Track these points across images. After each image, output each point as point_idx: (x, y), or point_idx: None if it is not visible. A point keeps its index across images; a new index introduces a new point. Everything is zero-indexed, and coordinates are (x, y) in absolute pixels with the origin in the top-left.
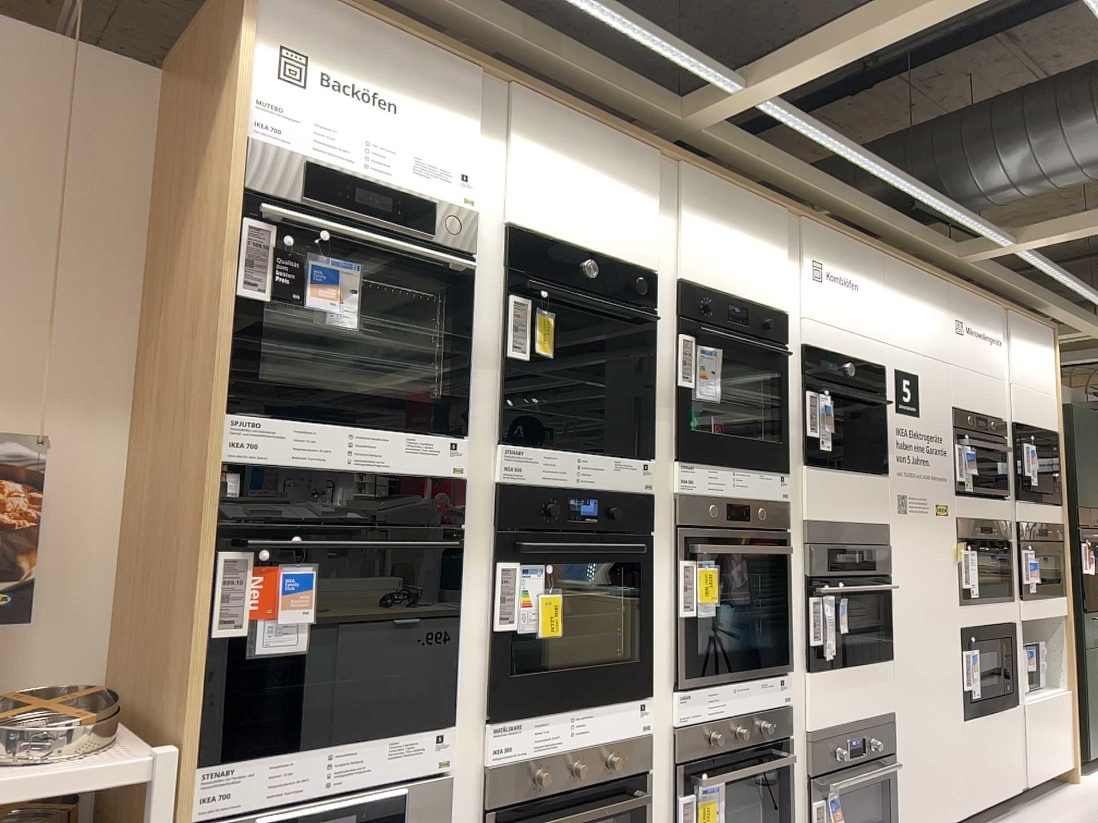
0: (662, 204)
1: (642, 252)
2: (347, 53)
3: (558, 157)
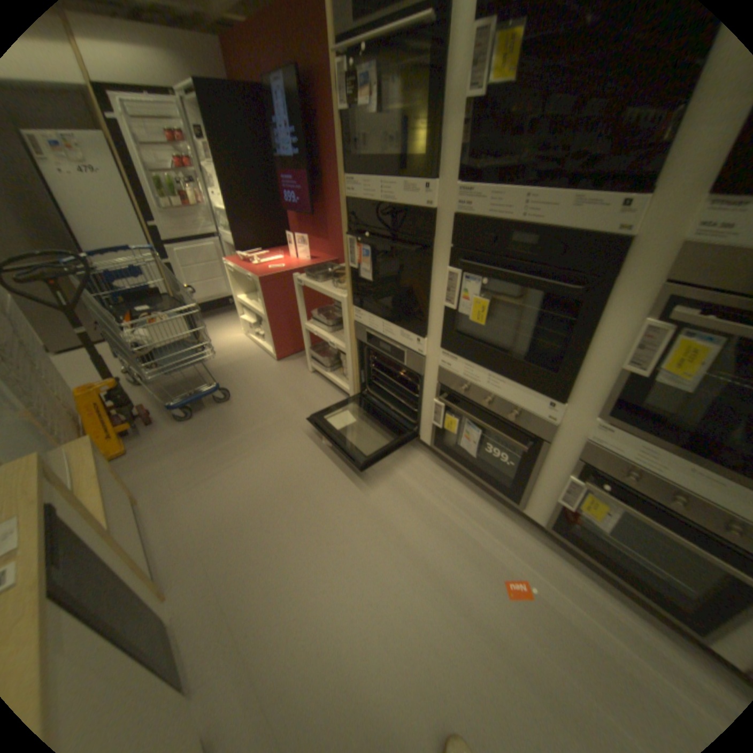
0: None
1: None
2: None
3: None
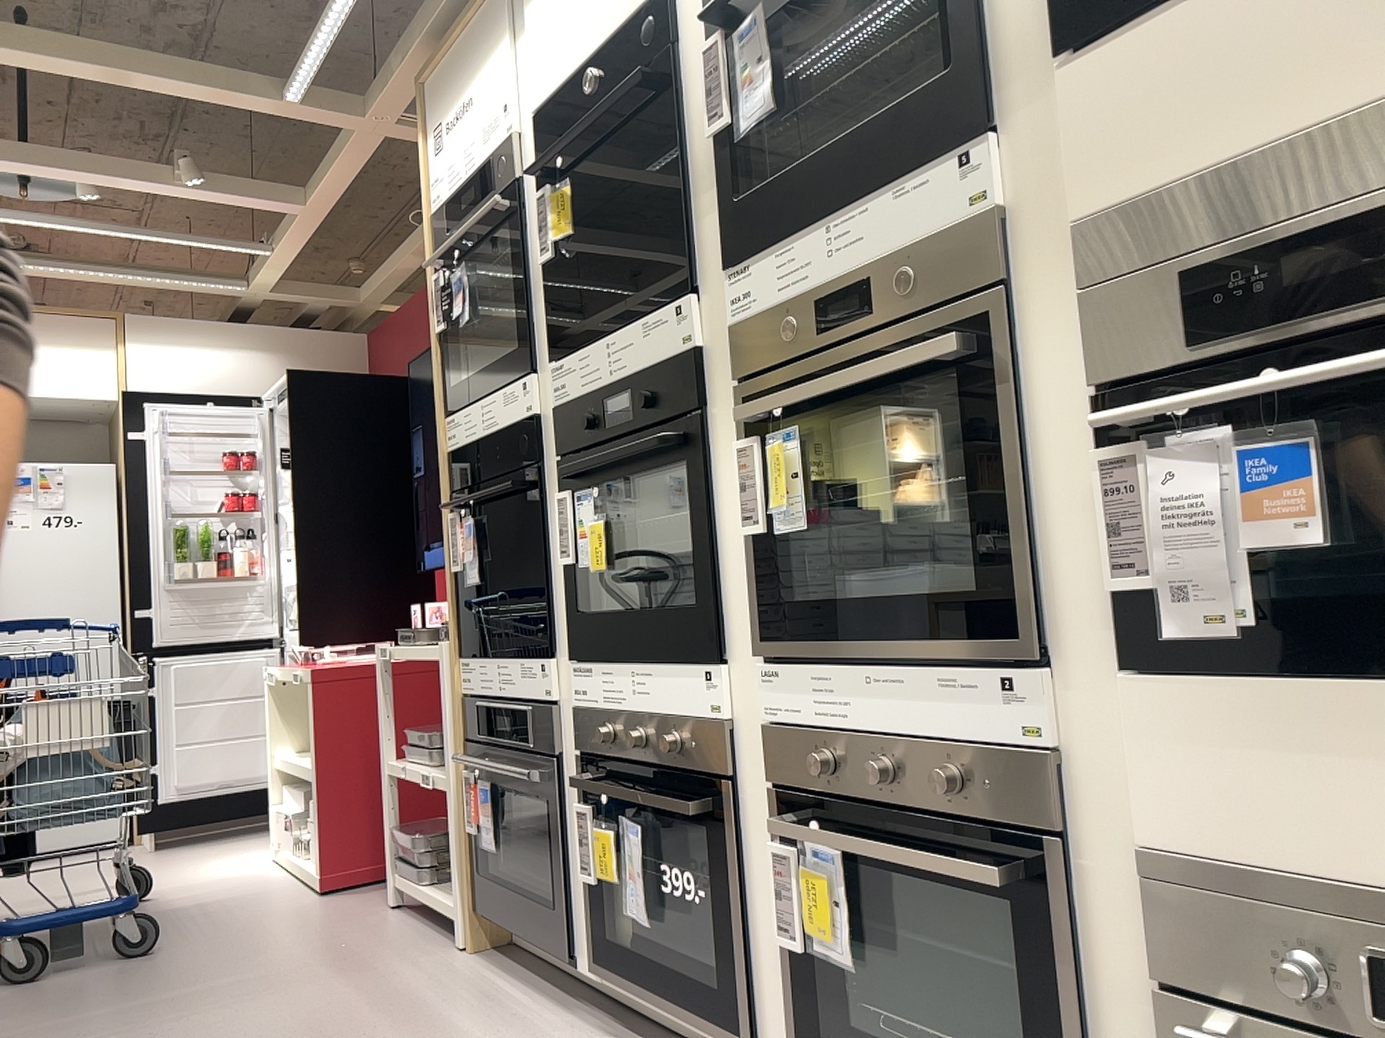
0: None
1: None
2: (446, 89)
3: None
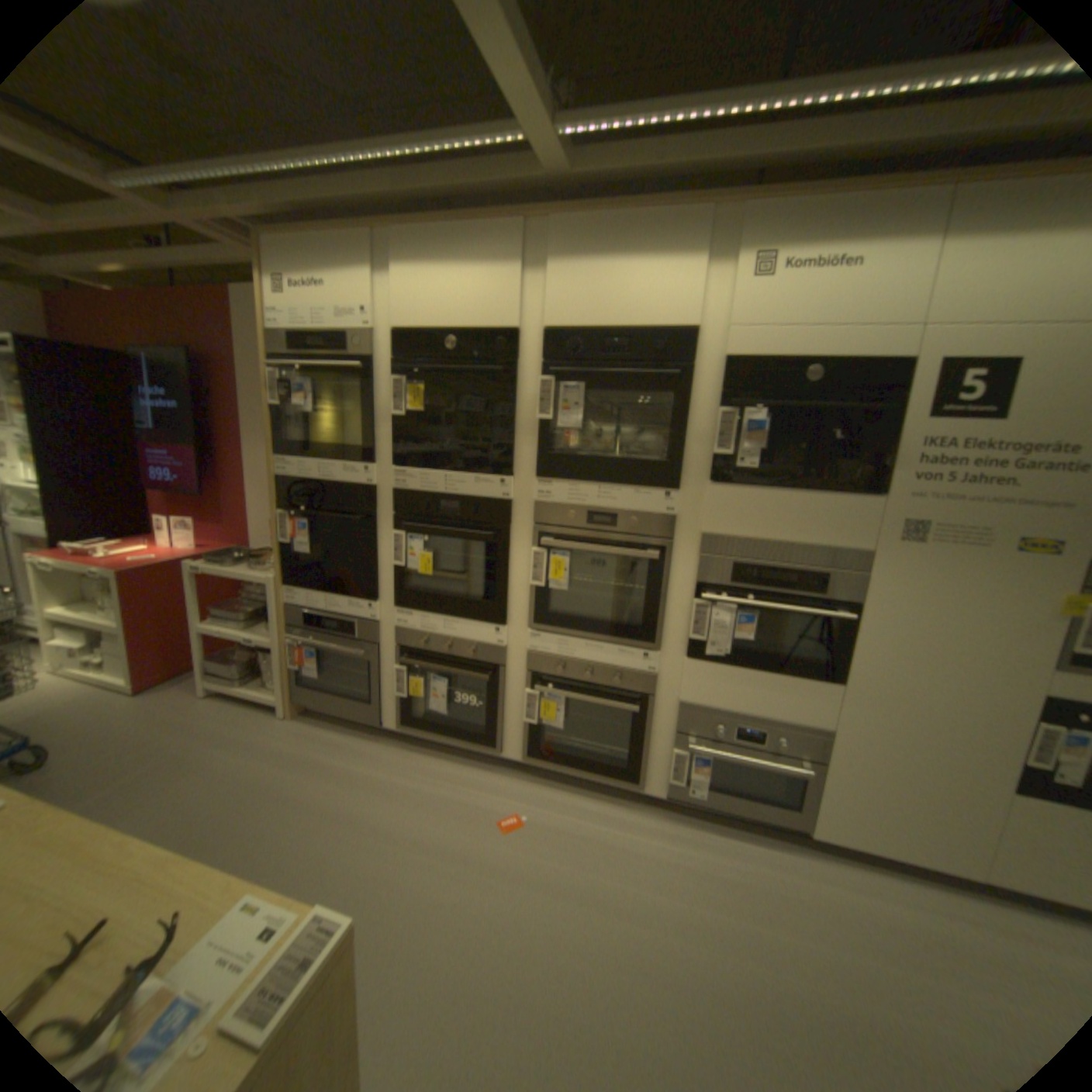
0: (534, 259)
1: (504, 314)
2: (290, 258)
3: (422, 263)
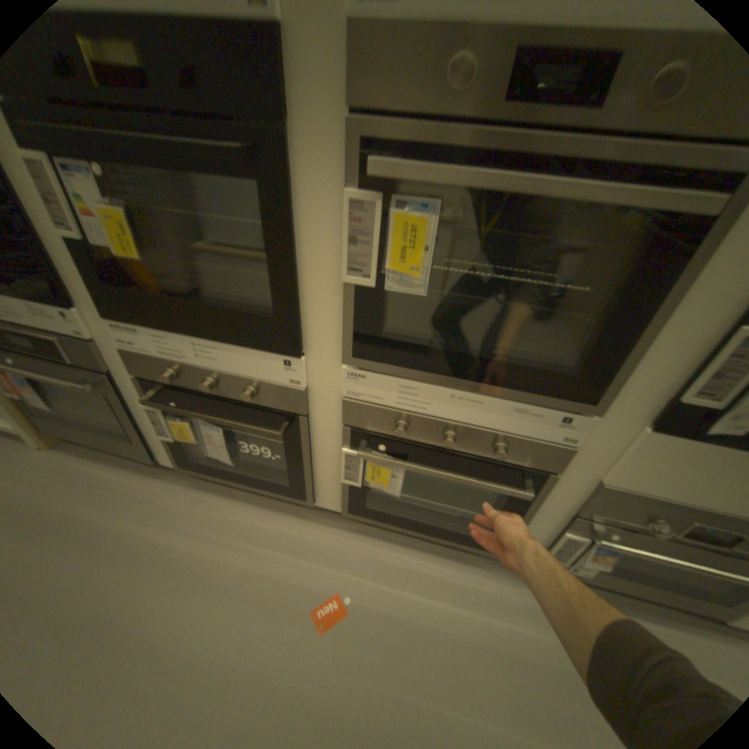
0: None
1: None
2: None
3: None
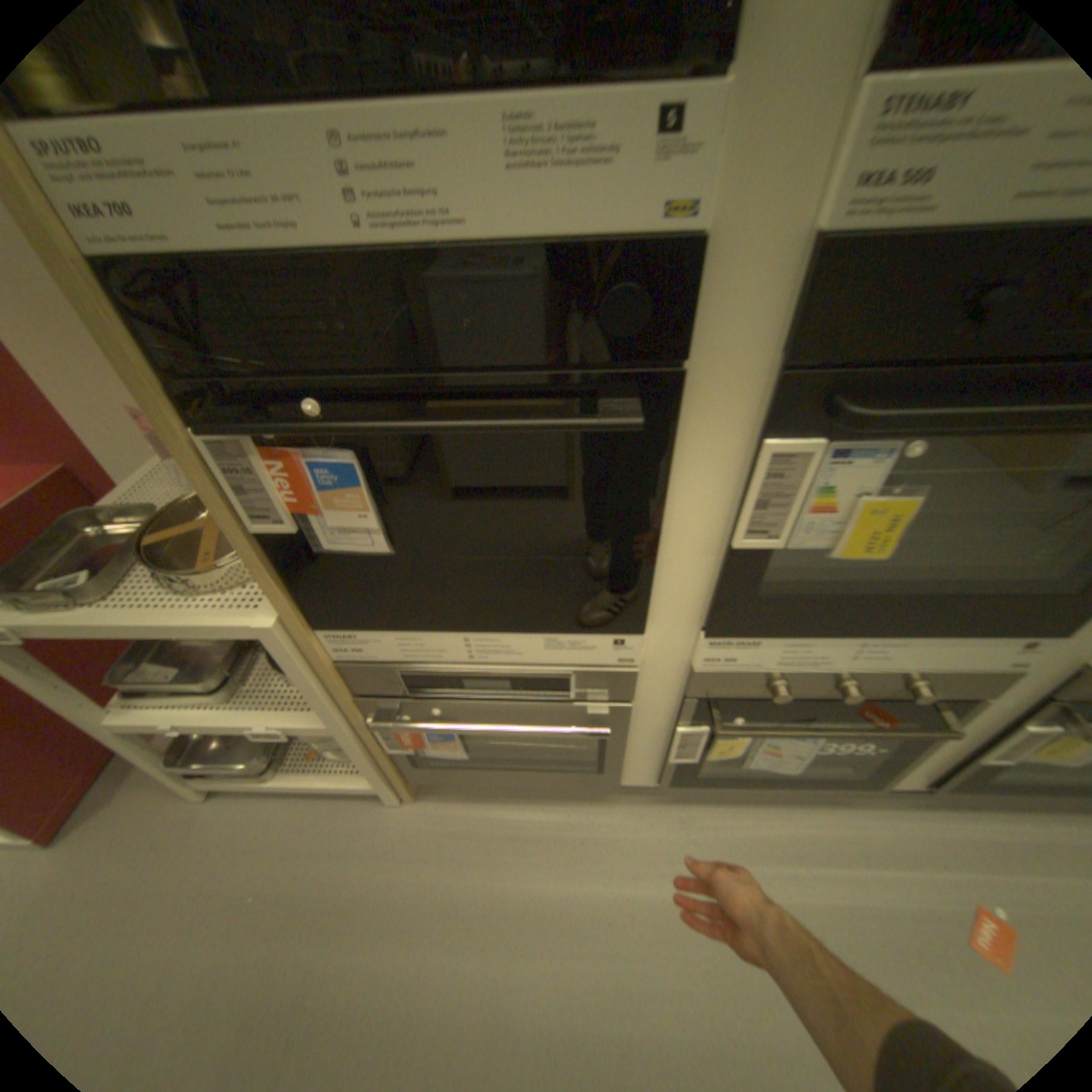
0: None
1: None
2: None
3: None
